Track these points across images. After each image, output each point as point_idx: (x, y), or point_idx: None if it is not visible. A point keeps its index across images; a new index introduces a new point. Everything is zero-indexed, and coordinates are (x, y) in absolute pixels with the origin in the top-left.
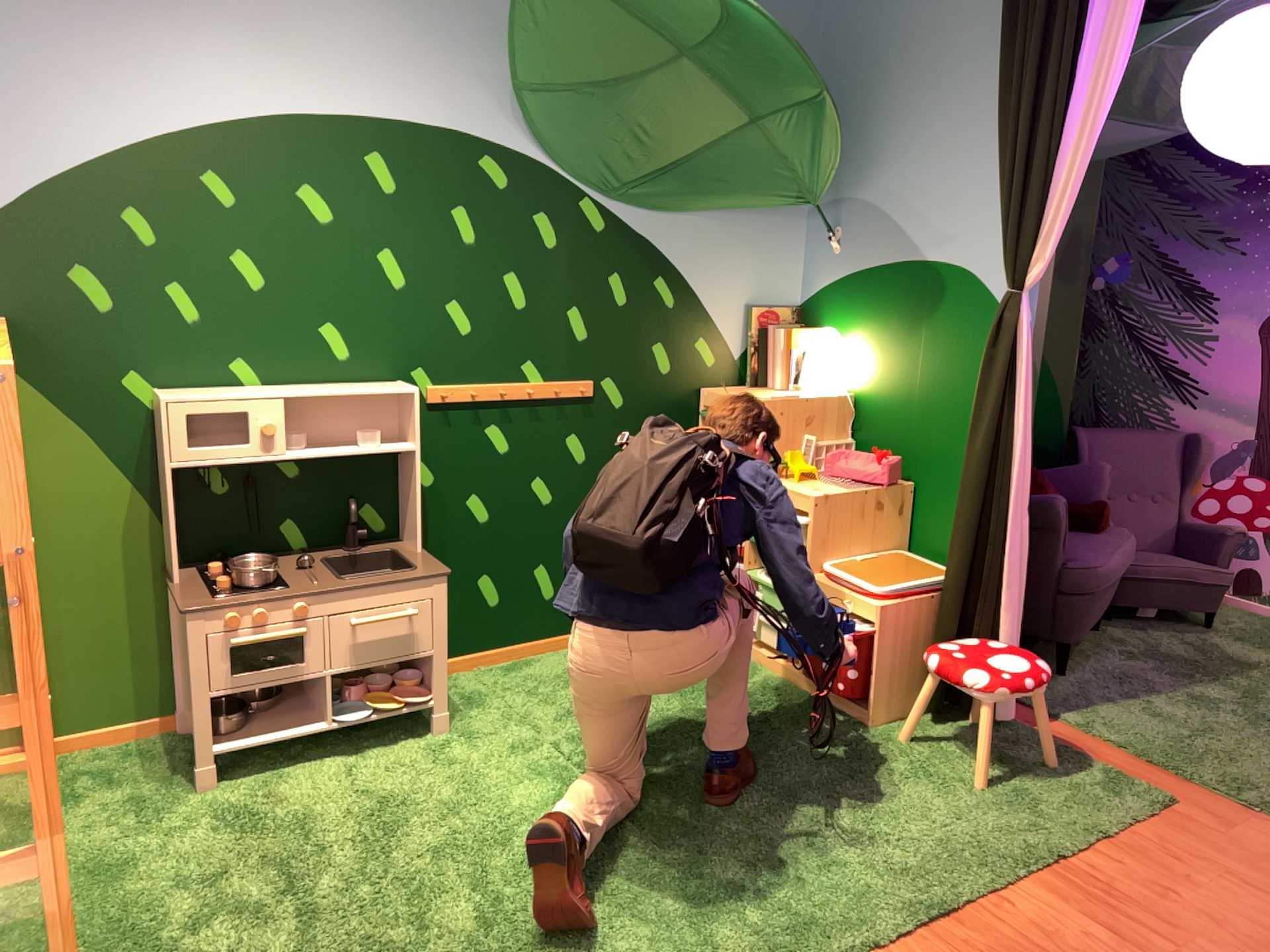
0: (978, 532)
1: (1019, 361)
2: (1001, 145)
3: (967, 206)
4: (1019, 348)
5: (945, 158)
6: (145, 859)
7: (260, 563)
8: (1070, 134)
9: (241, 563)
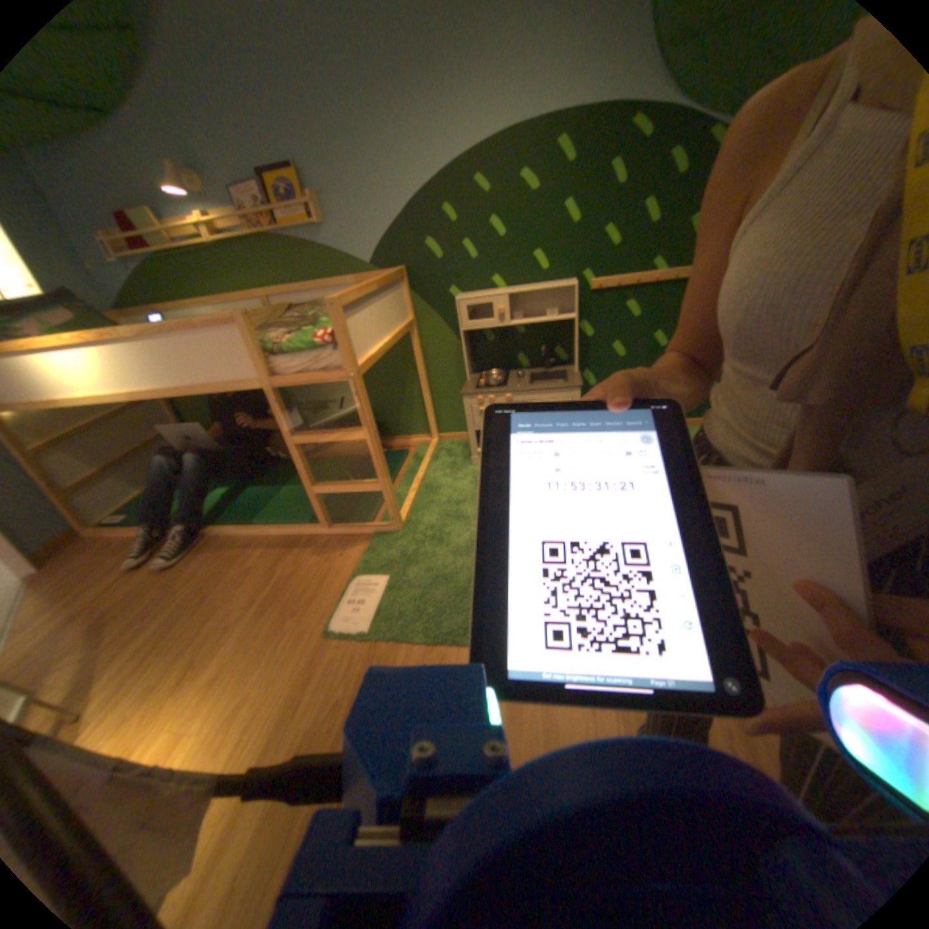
0: None
1: None
2: None
3: None
4: None
5: None
6: (437, 488)
7: (500, 372)
8: None
9: (490, 372)
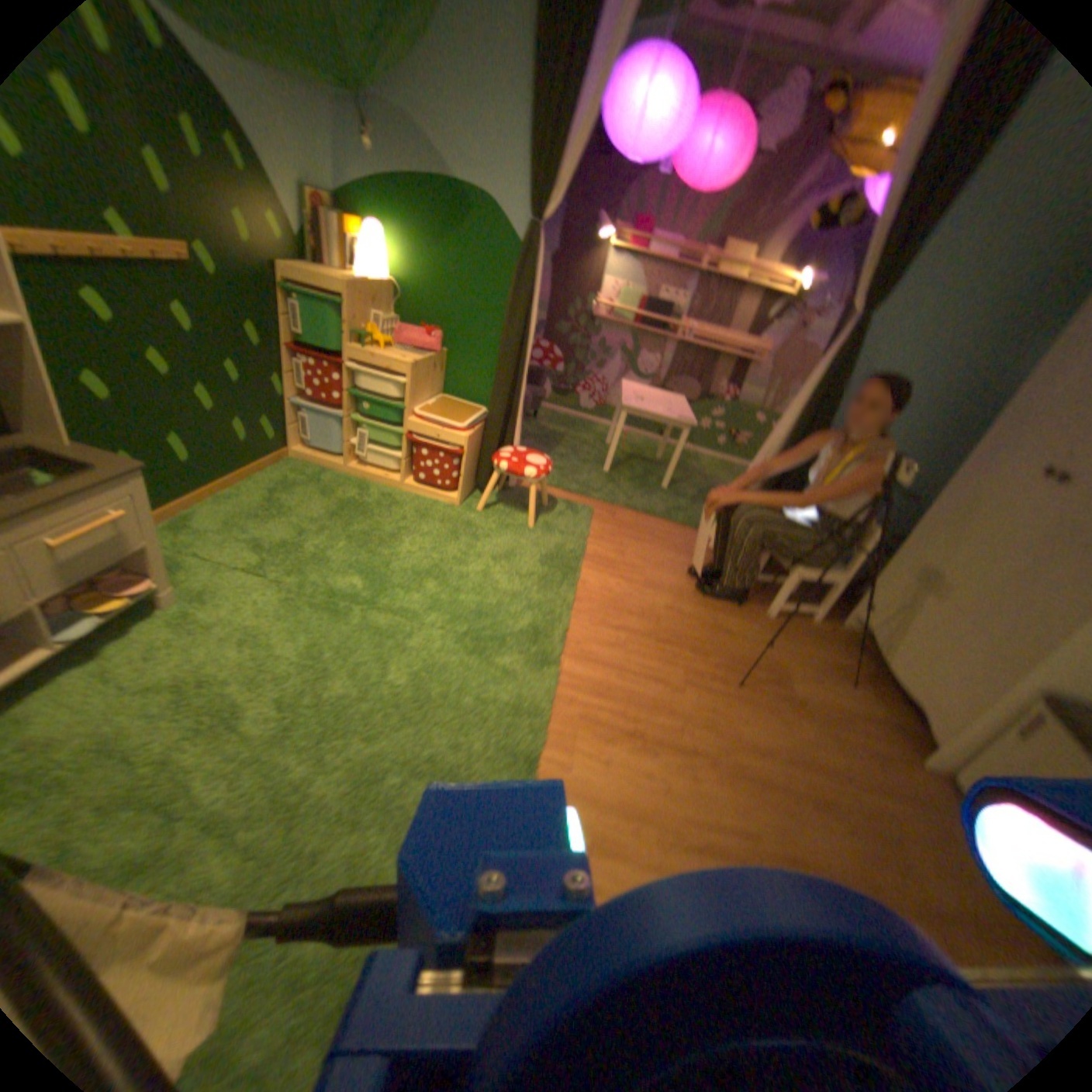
0: (510, 385)
1: (538, 272)
2: (545, 90)
3: (496, 135)
4: (539, 263)
5: (478, 82)
6: None
7: None
8: (586, 98)
9: None
